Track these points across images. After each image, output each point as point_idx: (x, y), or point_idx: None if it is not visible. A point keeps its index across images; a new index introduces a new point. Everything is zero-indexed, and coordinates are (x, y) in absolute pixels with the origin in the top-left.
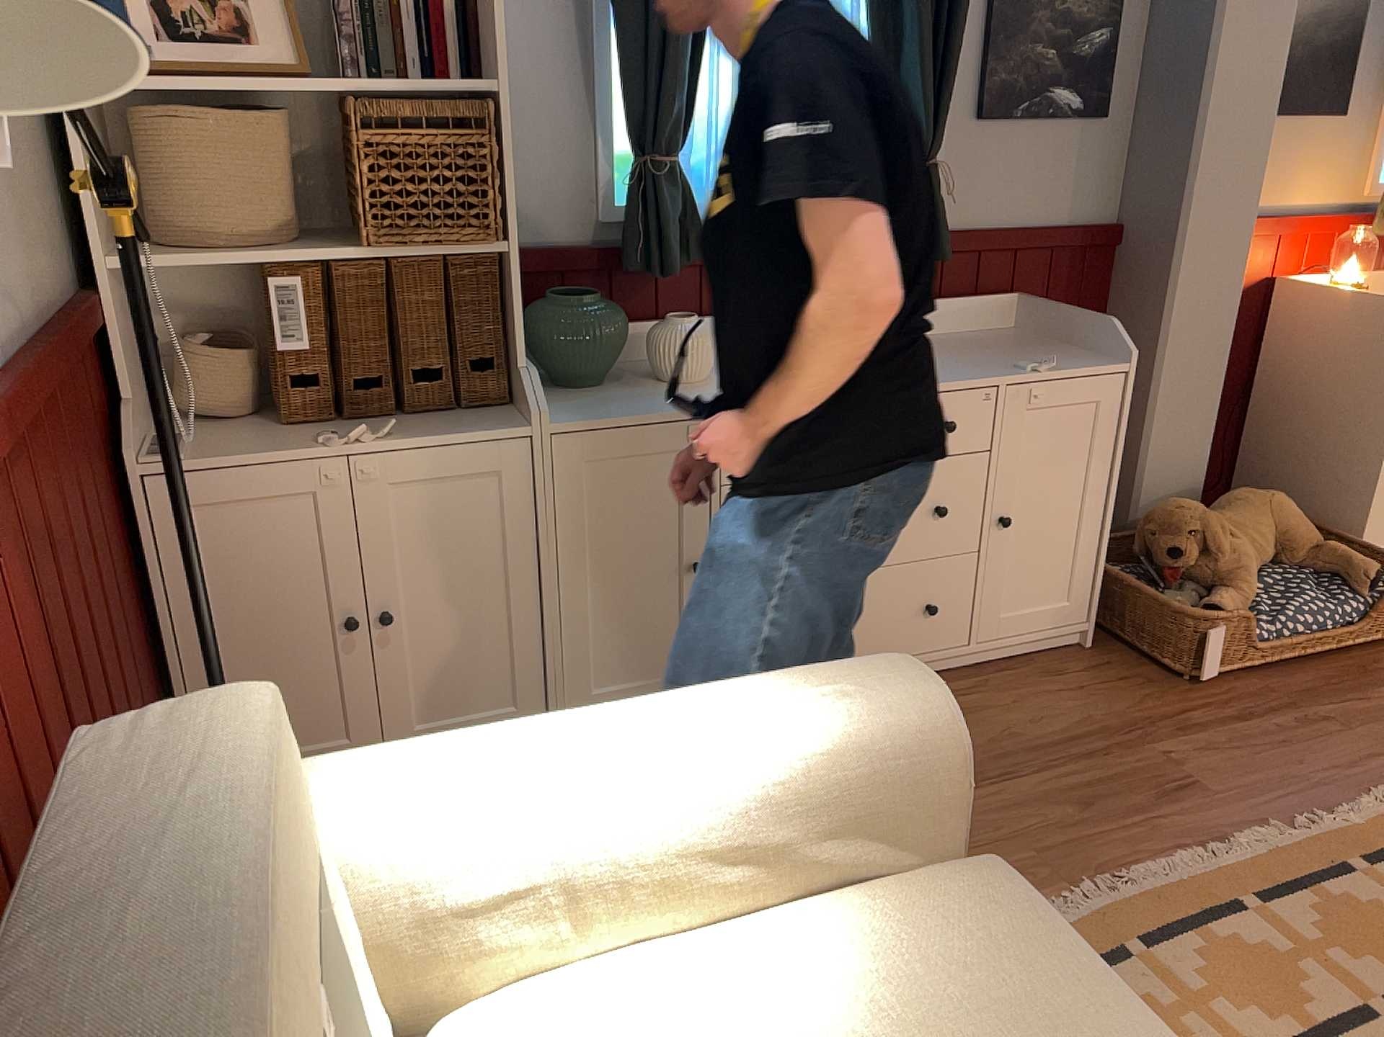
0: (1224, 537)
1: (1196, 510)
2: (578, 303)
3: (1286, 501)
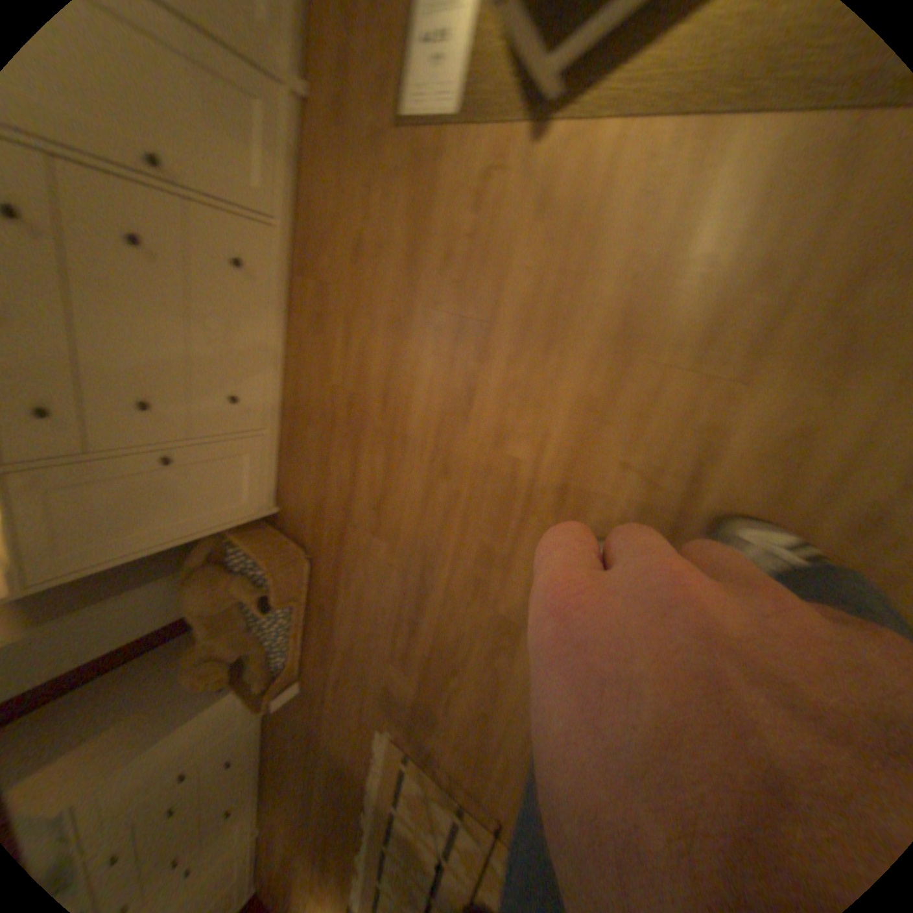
0: (204, 649)
1: (180, 678)
2: None
3: (183, 600)
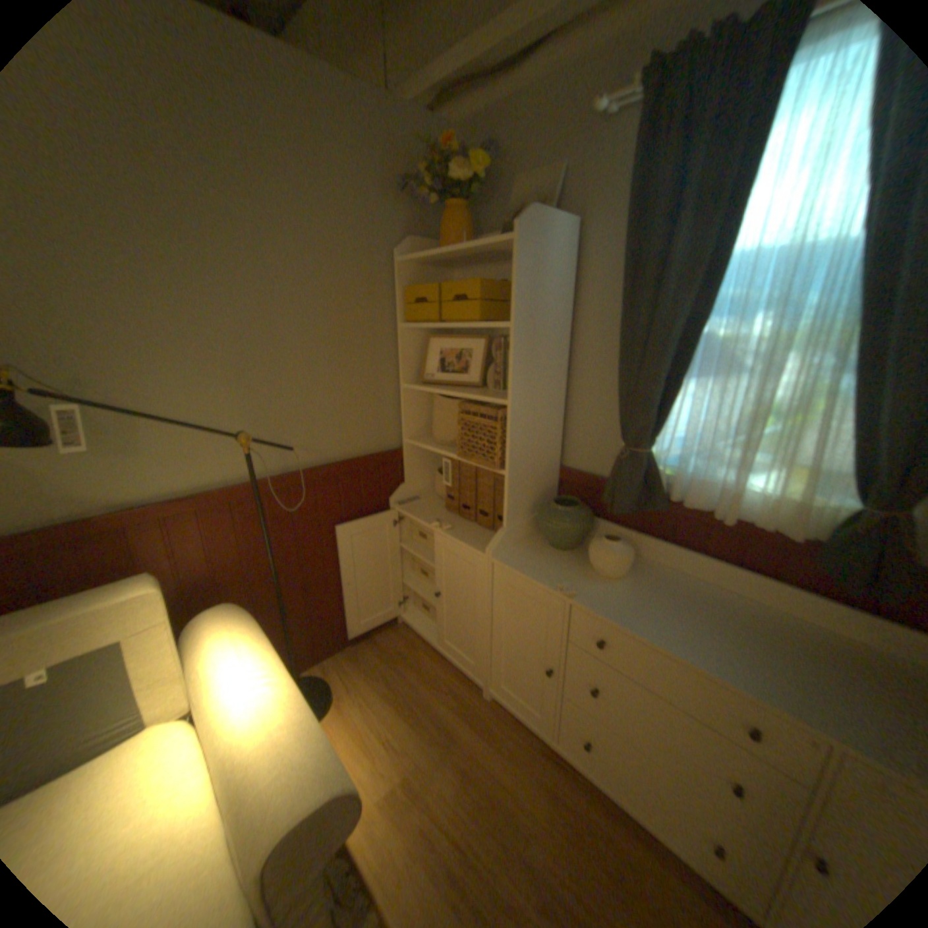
0: None
1: None
2: (558, 508)
3: None
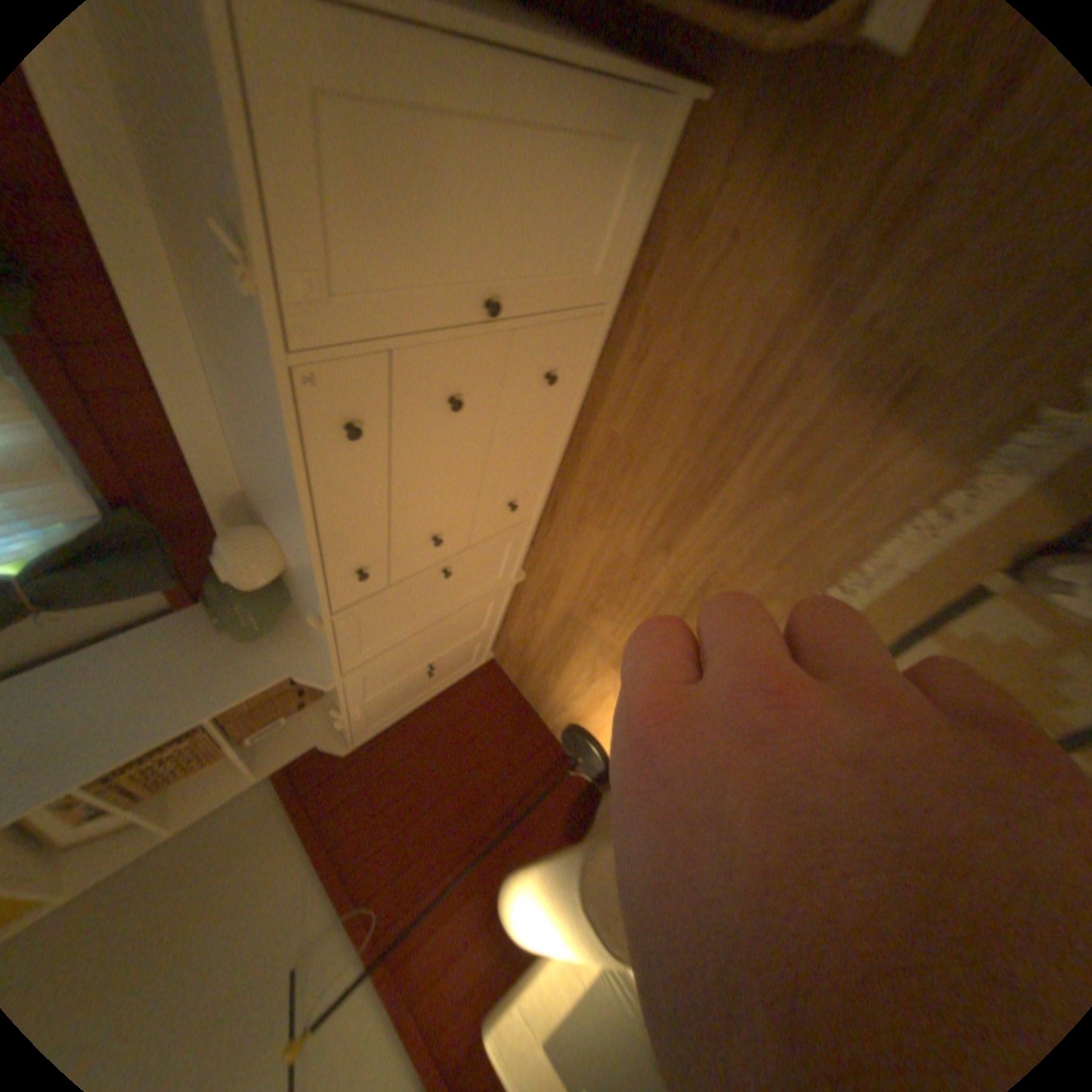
0: None
1: None
2: (219, 626)
3: None
